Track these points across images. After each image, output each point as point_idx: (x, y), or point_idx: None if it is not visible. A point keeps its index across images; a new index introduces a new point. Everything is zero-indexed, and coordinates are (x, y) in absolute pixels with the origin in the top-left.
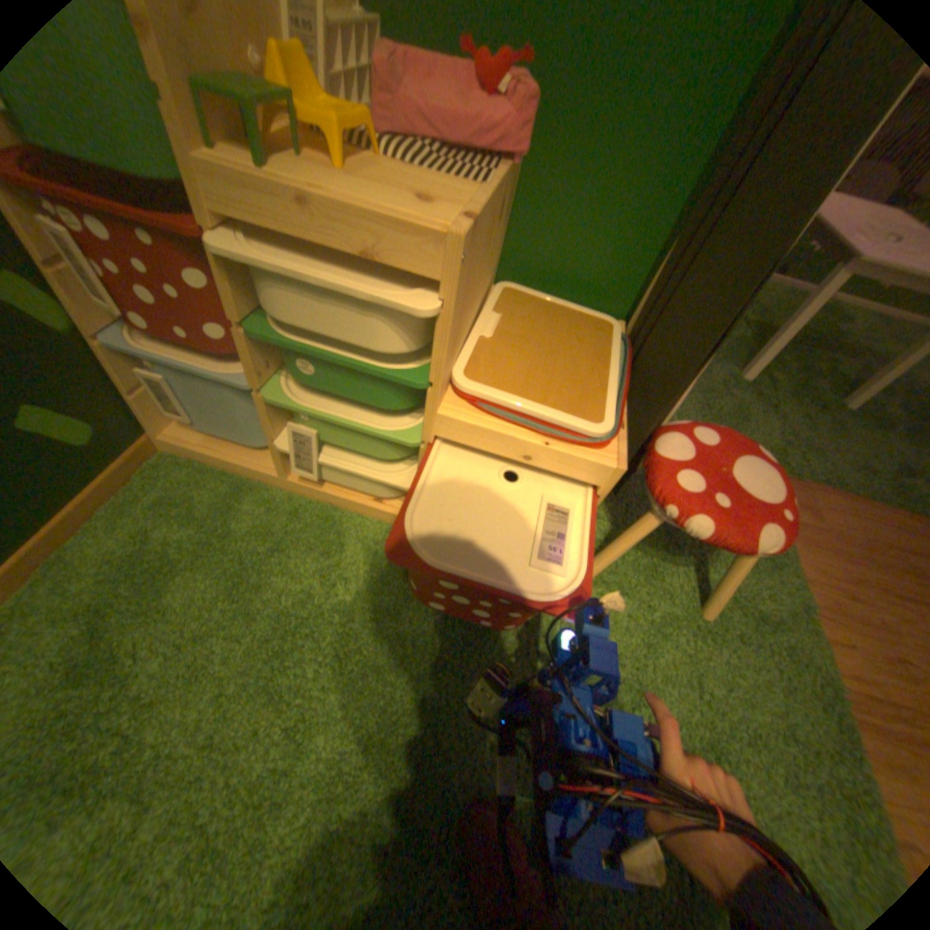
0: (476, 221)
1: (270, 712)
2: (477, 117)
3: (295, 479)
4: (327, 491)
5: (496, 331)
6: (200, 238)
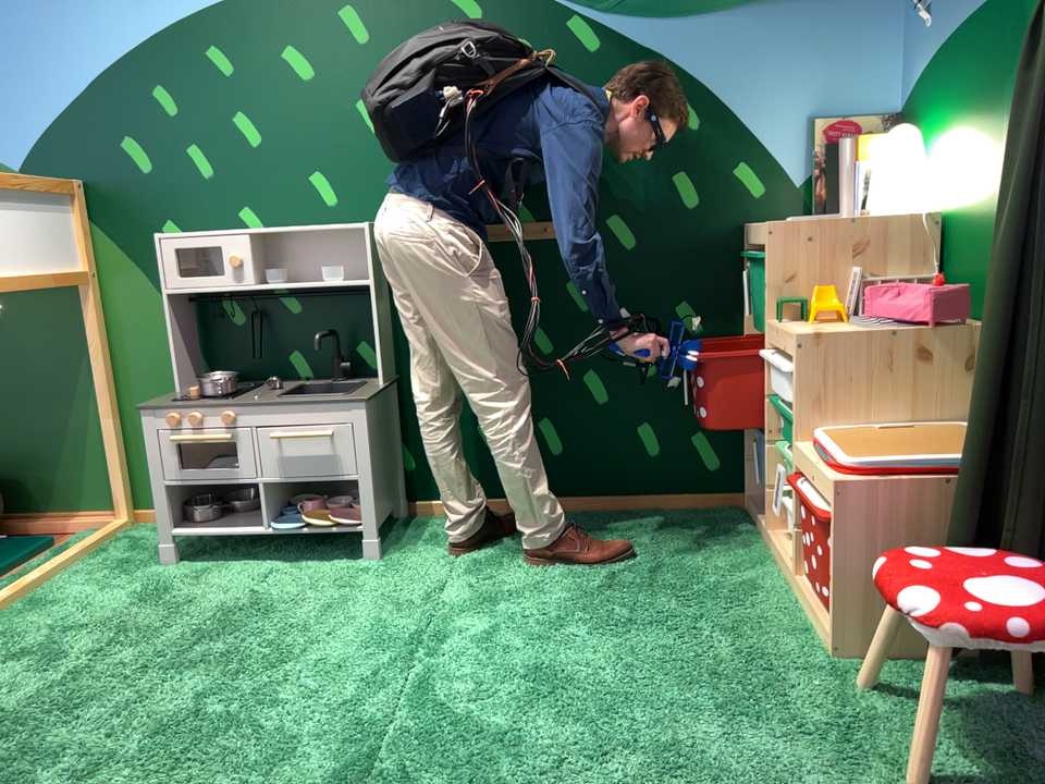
0: (822, 335)
1: (626, 576)
2: (909, 305)
3: (769, 533)
4: (775, 545)
5: (890, 428)
6: (761, 352)
